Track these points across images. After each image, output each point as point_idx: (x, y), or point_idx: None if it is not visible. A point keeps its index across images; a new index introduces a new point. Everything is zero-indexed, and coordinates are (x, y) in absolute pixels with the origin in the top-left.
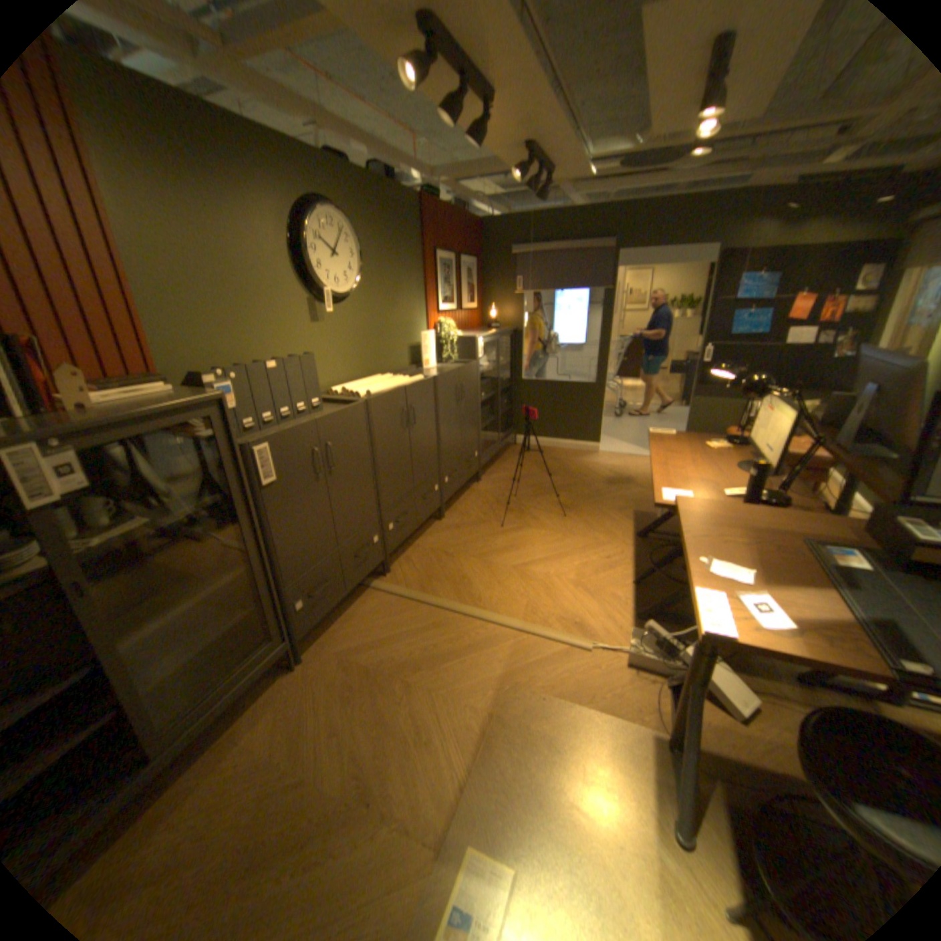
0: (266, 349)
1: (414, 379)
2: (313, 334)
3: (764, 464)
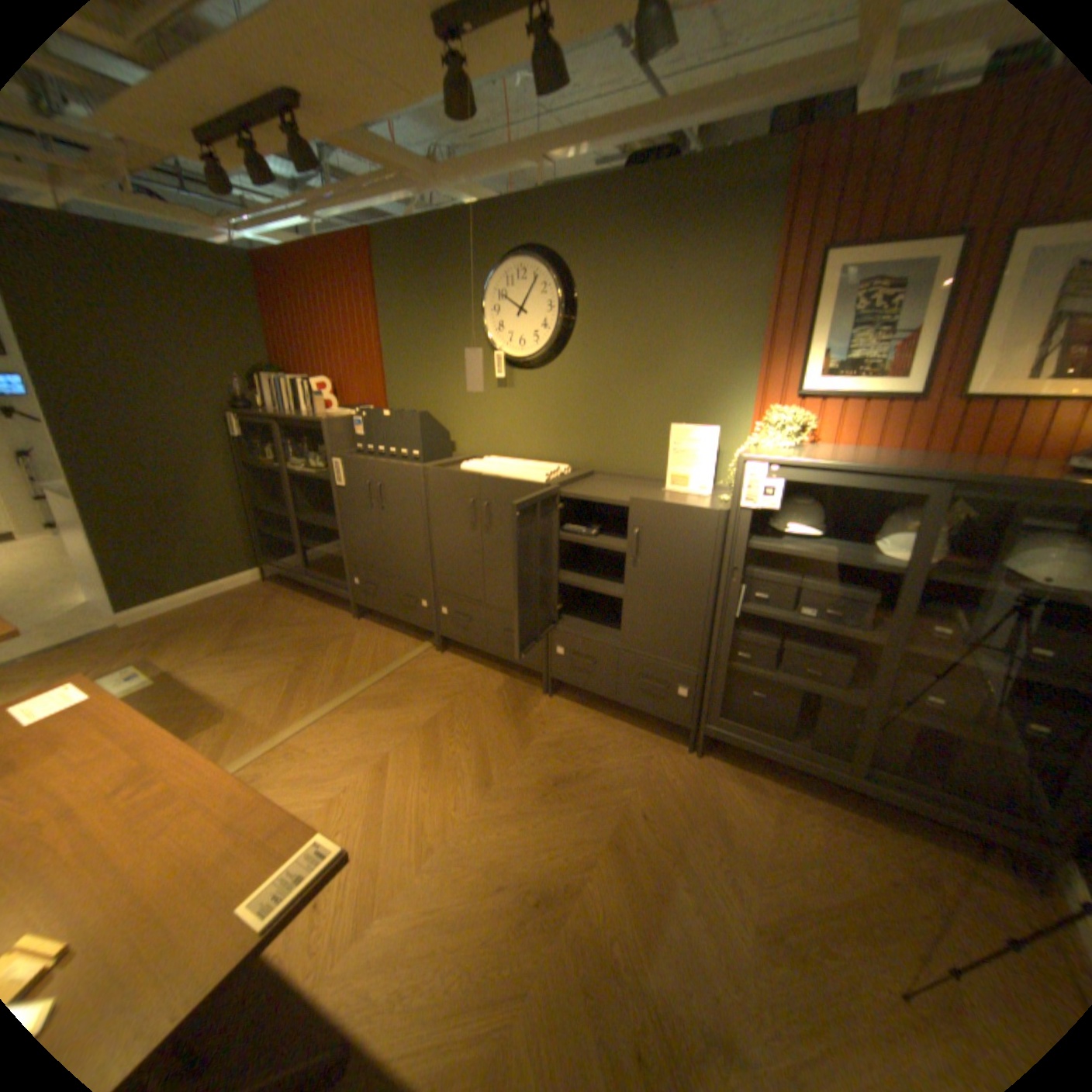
0: (451, 406)
1: (529, 477)
2: (497, 400)
3: None
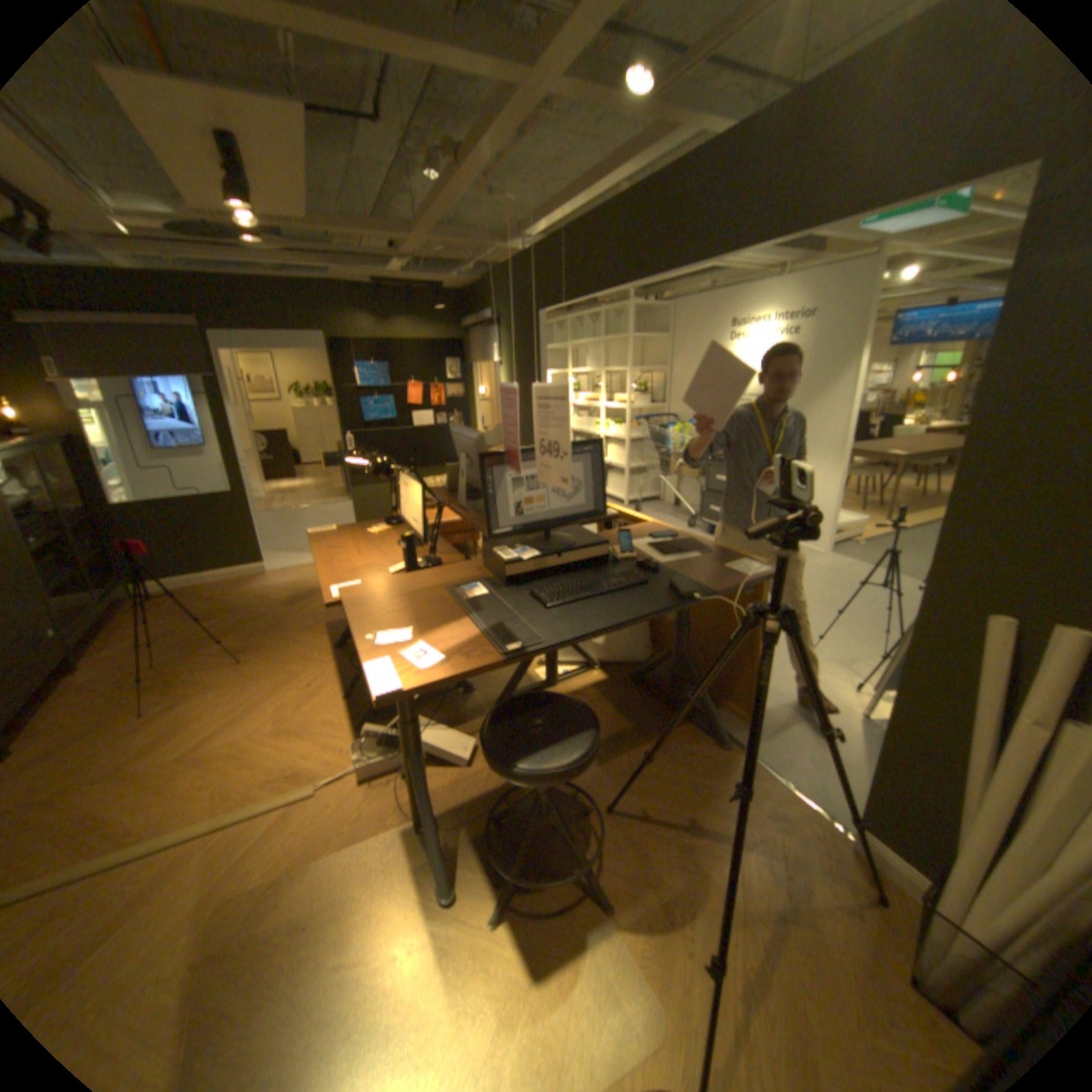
0: None
1: None
2: None
3: (408, 535)
